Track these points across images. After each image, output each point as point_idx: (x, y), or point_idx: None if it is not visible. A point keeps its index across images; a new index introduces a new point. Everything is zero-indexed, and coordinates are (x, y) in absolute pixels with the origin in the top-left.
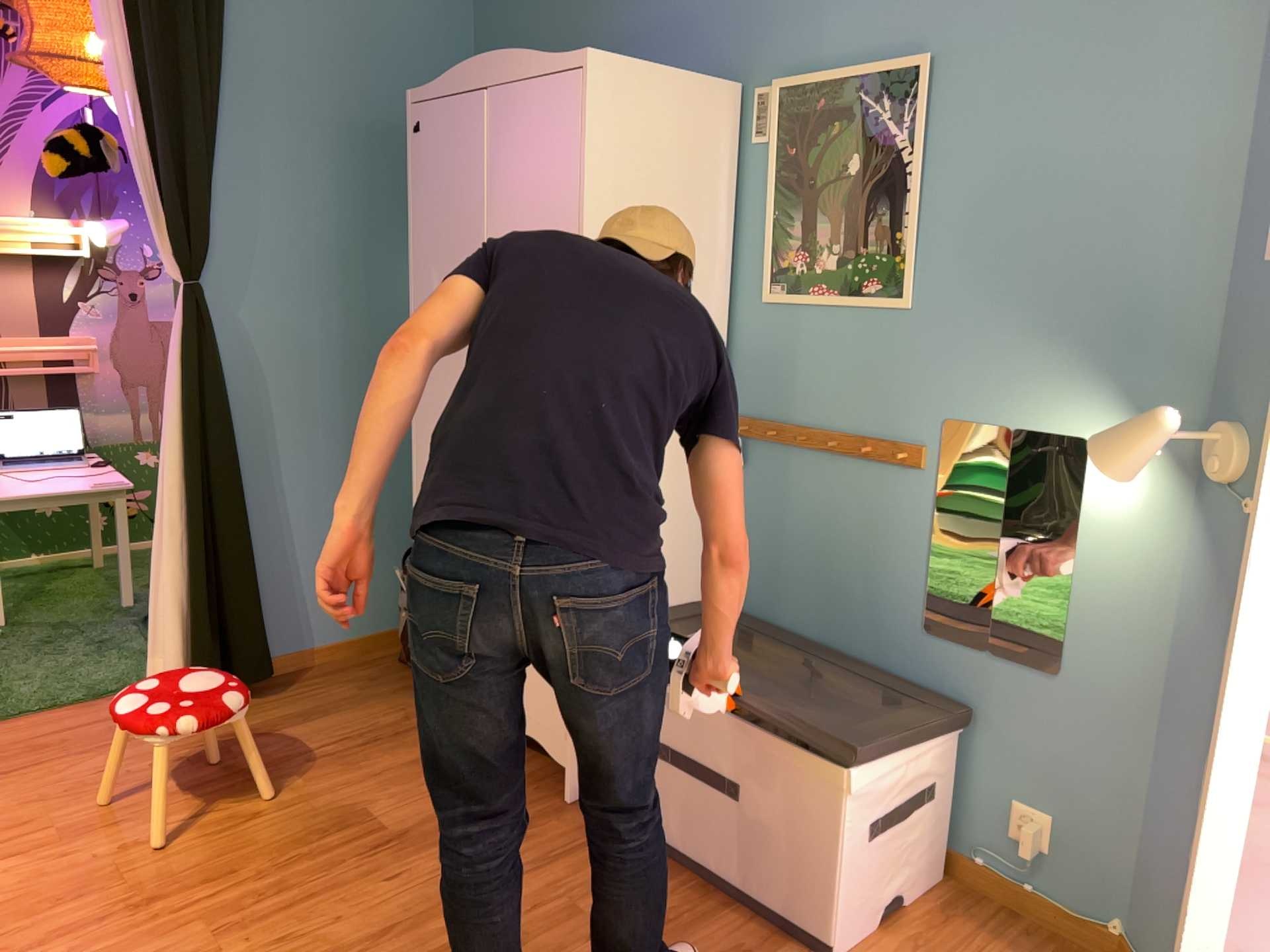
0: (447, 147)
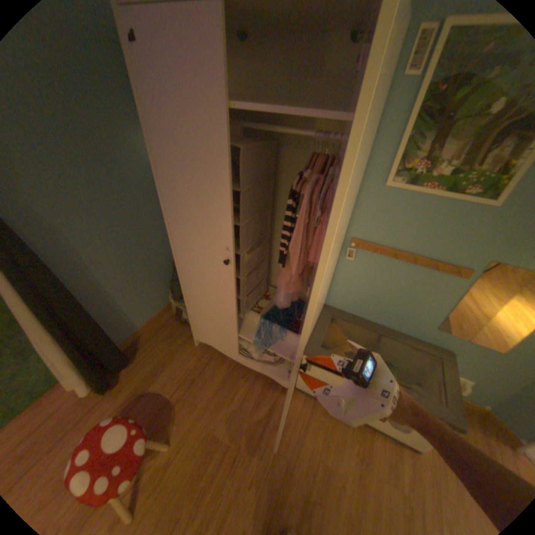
0: (175, 63)
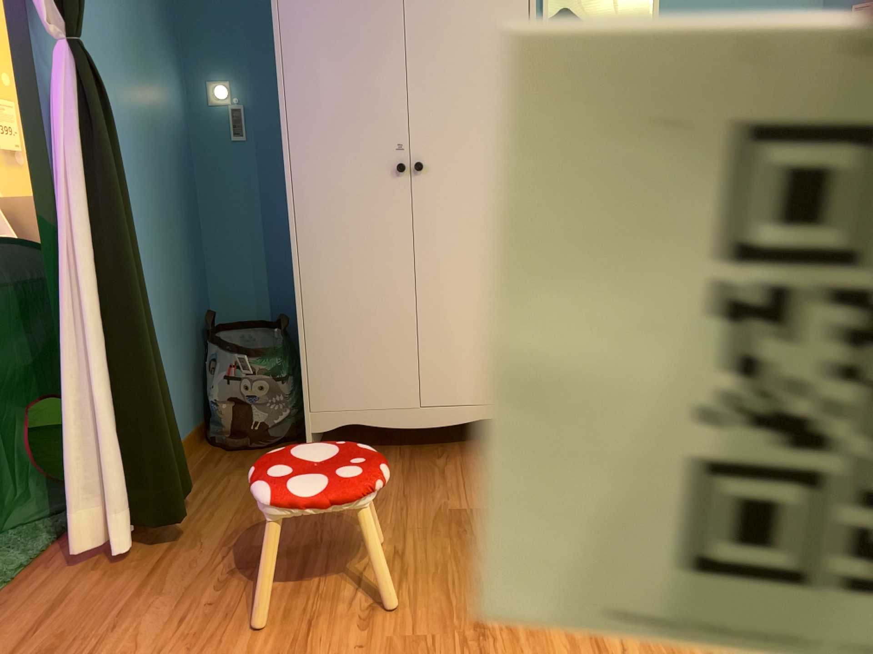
0: None
